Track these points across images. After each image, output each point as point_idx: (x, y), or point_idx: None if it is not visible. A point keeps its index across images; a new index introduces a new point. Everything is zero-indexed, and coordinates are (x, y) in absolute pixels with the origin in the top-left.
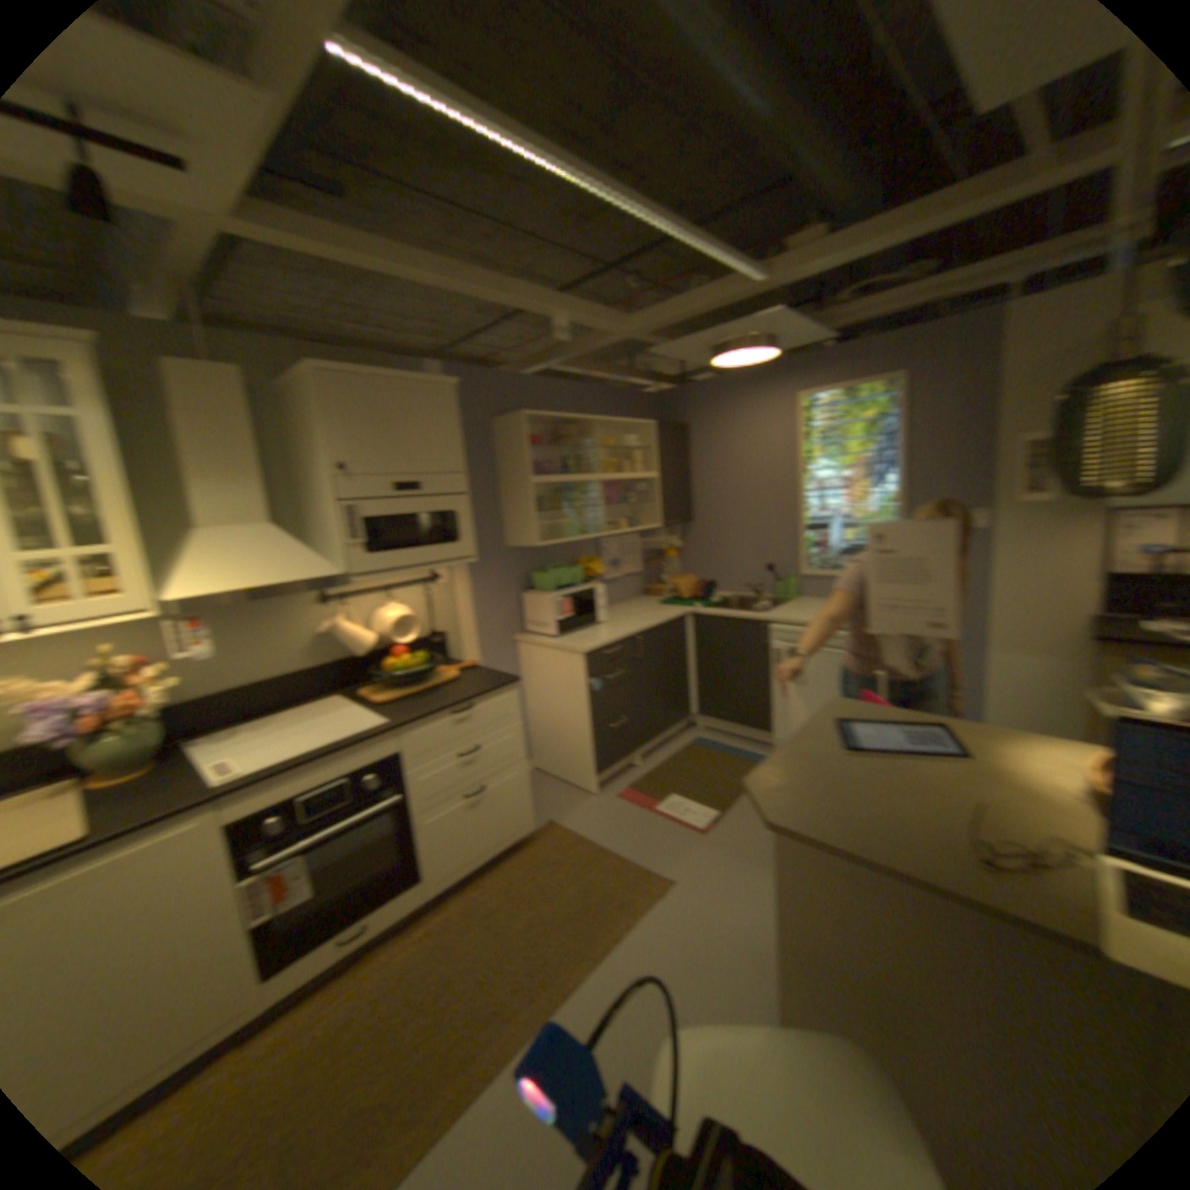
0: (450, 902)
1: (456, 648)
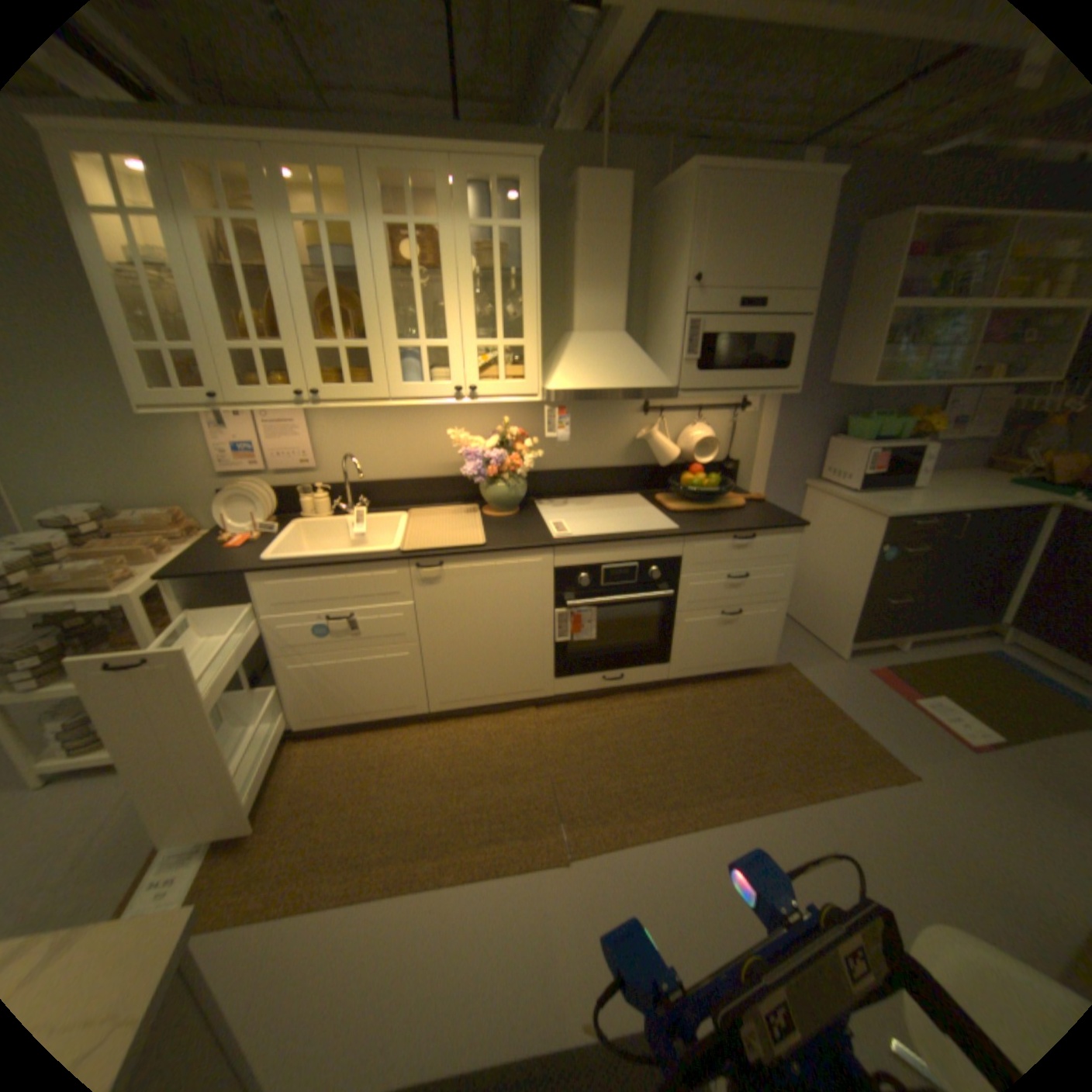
0: (684, 688)
1: (741, 477)
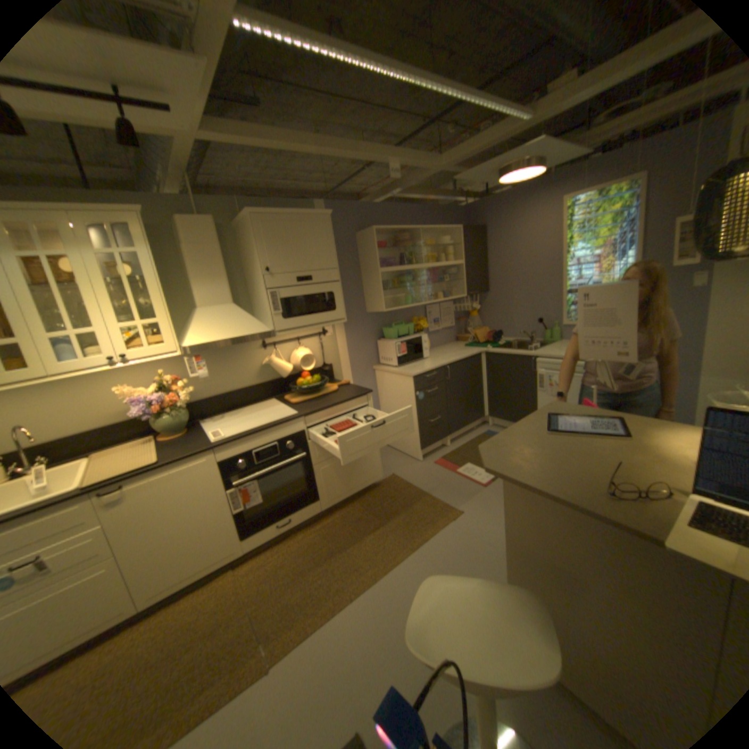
0: (334, 513)
1: (336, 374)
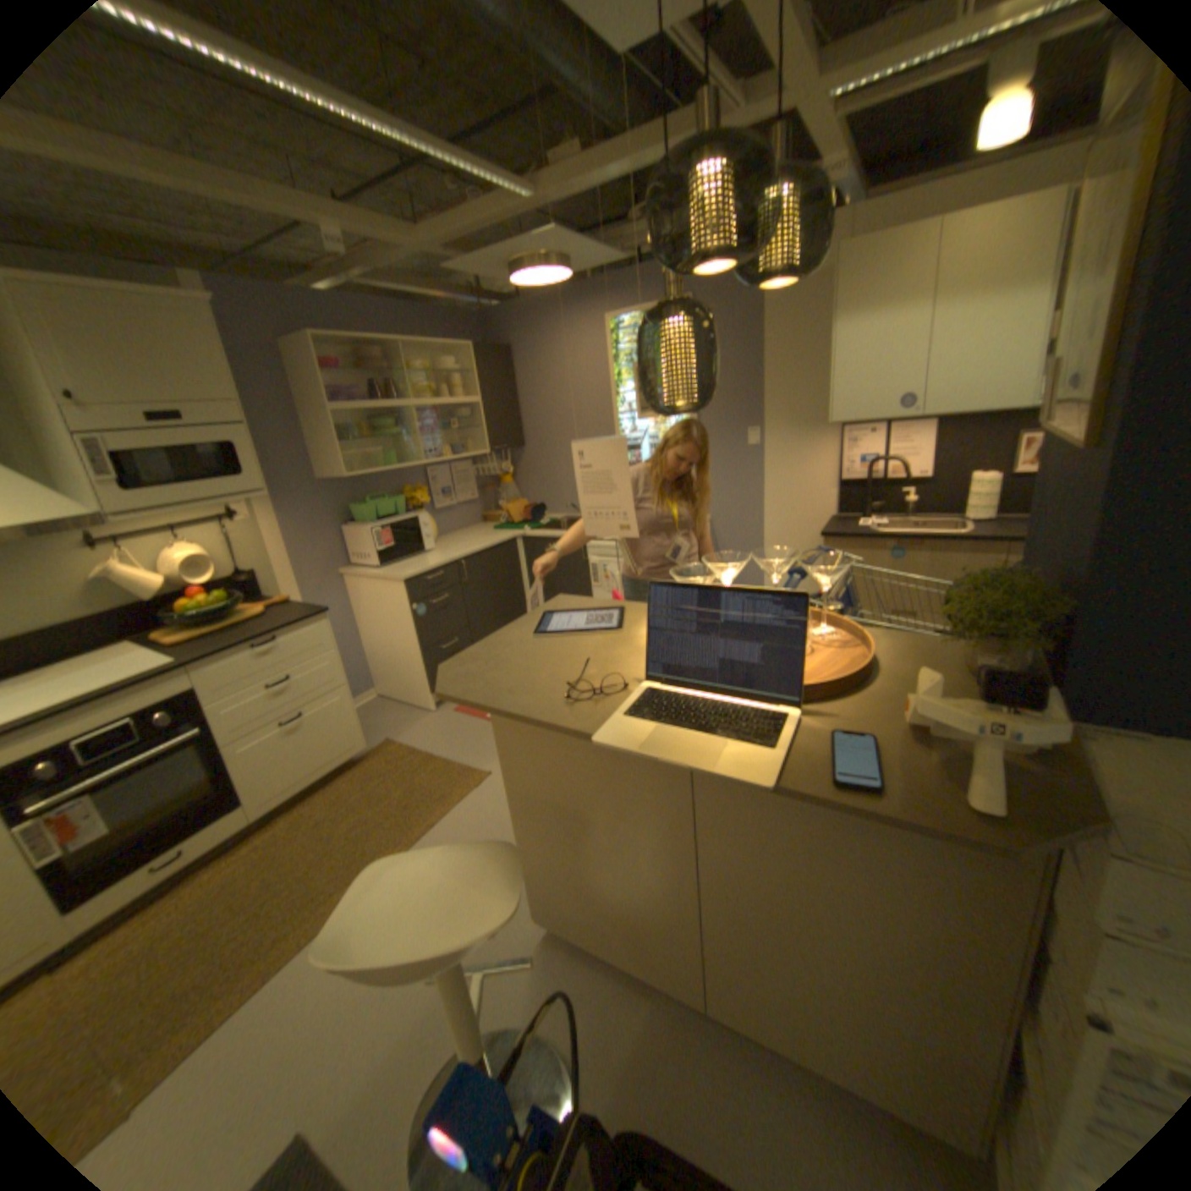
0: (275, 822)
1: (264, 586)
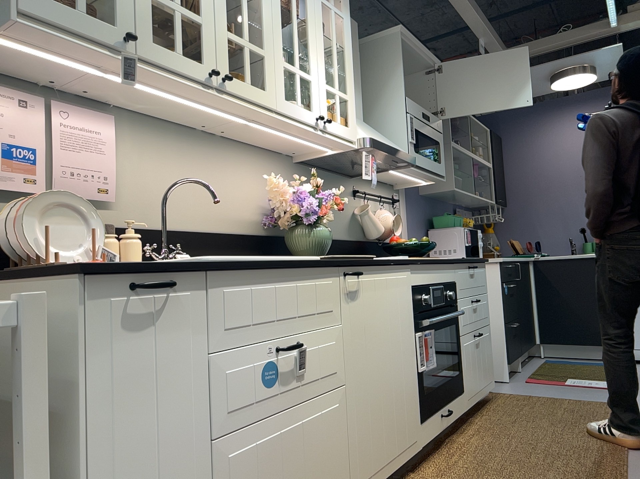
0: (469, 419)
1: None
